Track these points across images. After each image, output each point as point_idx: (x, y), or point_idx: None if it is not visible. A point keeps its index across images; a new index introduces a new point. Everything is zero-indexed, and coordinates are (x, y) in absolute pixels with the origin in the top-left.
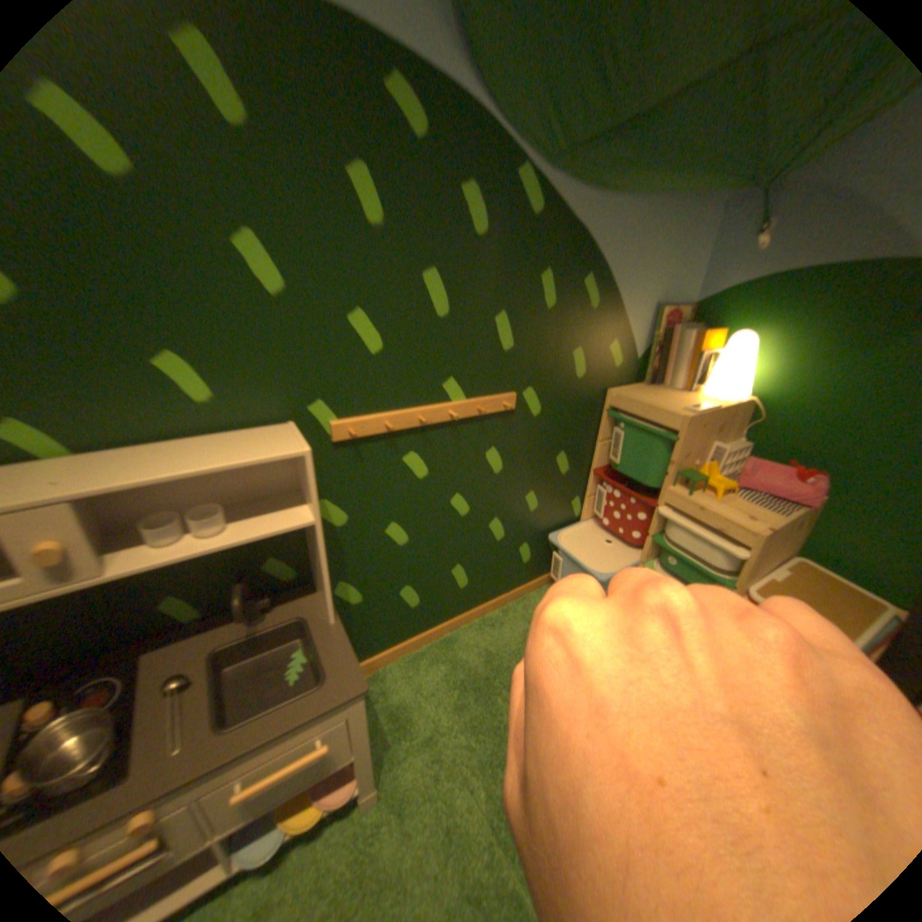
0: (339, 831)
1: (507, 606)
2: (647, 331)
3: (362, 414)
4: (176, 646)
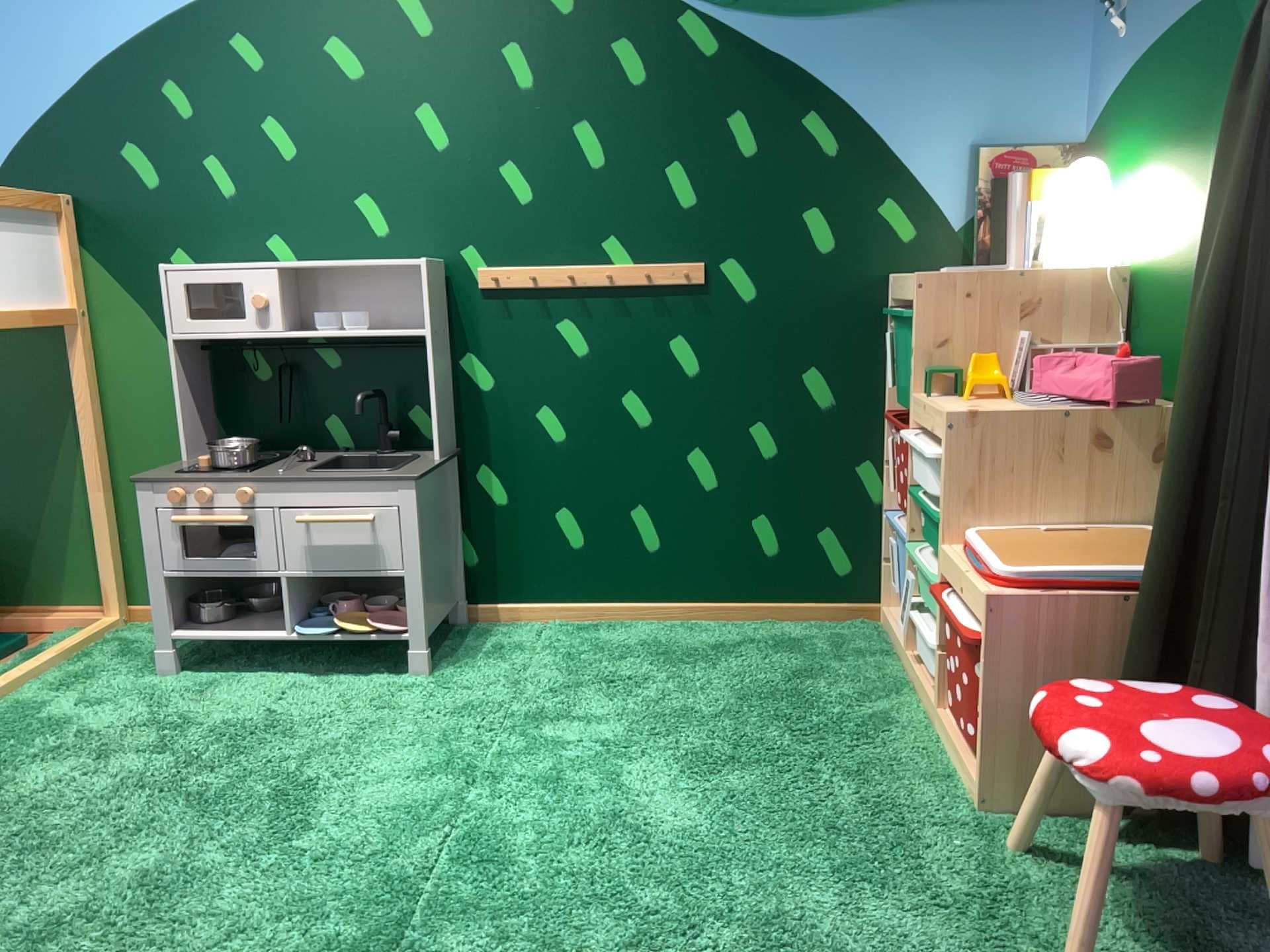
0: (383, 678)
1: (731, 620)
2: (952, 186)
3: (505, 261)
4: (321, 451)
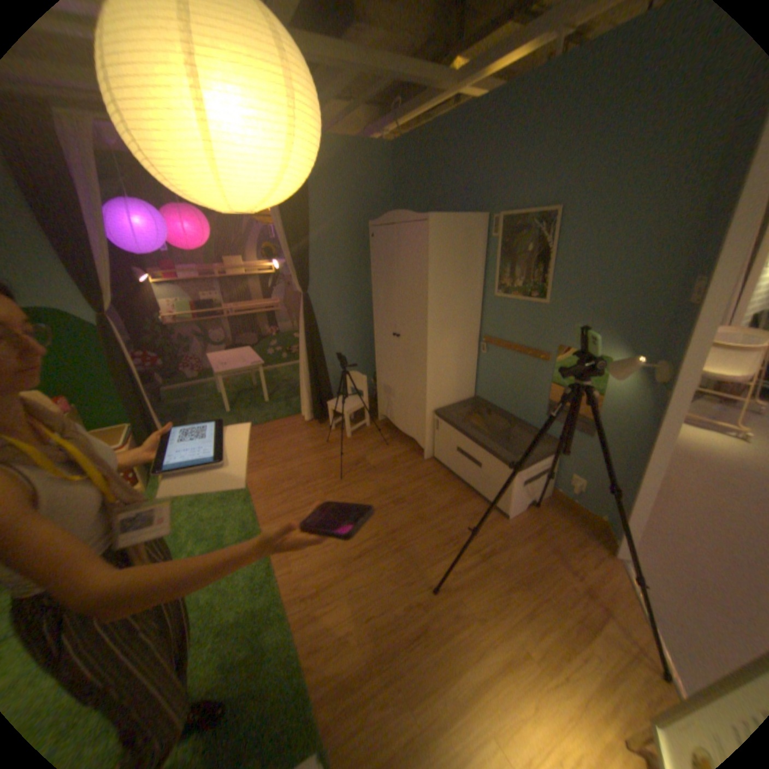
0: None
1: None
2: None
3: None
4: None
